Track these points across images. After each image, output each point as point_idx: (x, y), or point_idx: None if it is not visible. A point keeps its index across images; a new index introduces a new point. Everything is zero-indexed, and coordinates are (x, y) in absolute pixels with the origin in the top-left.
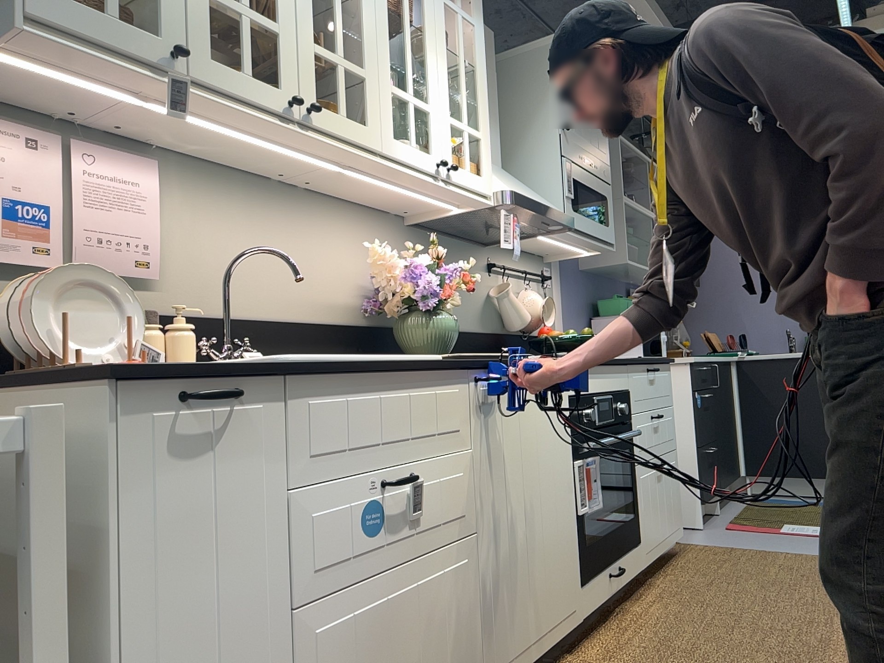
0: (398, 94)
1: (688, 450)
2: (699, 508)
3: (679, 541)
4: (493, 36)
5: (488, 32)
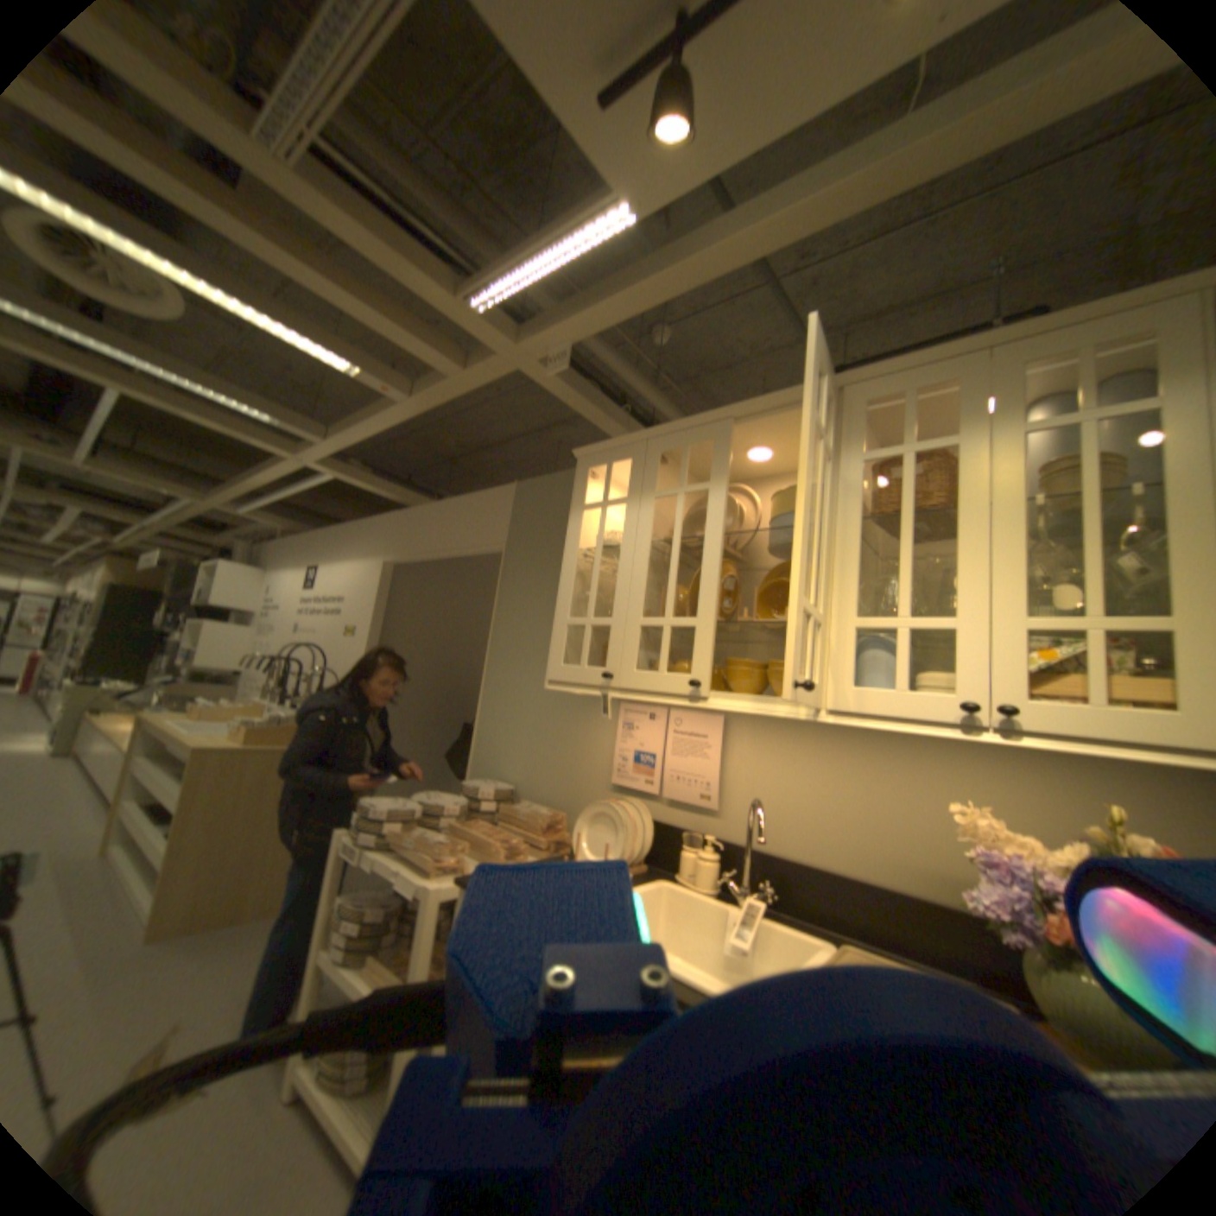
0: (872, 624)
1: None
2: None
3: None
4: None
5: None
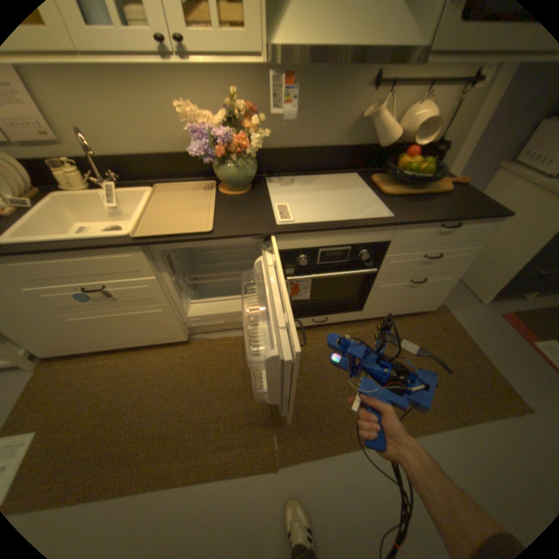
0: None
1: (516, 263)
2: (493, 296)
3: (448, 305)
4: None
5: None
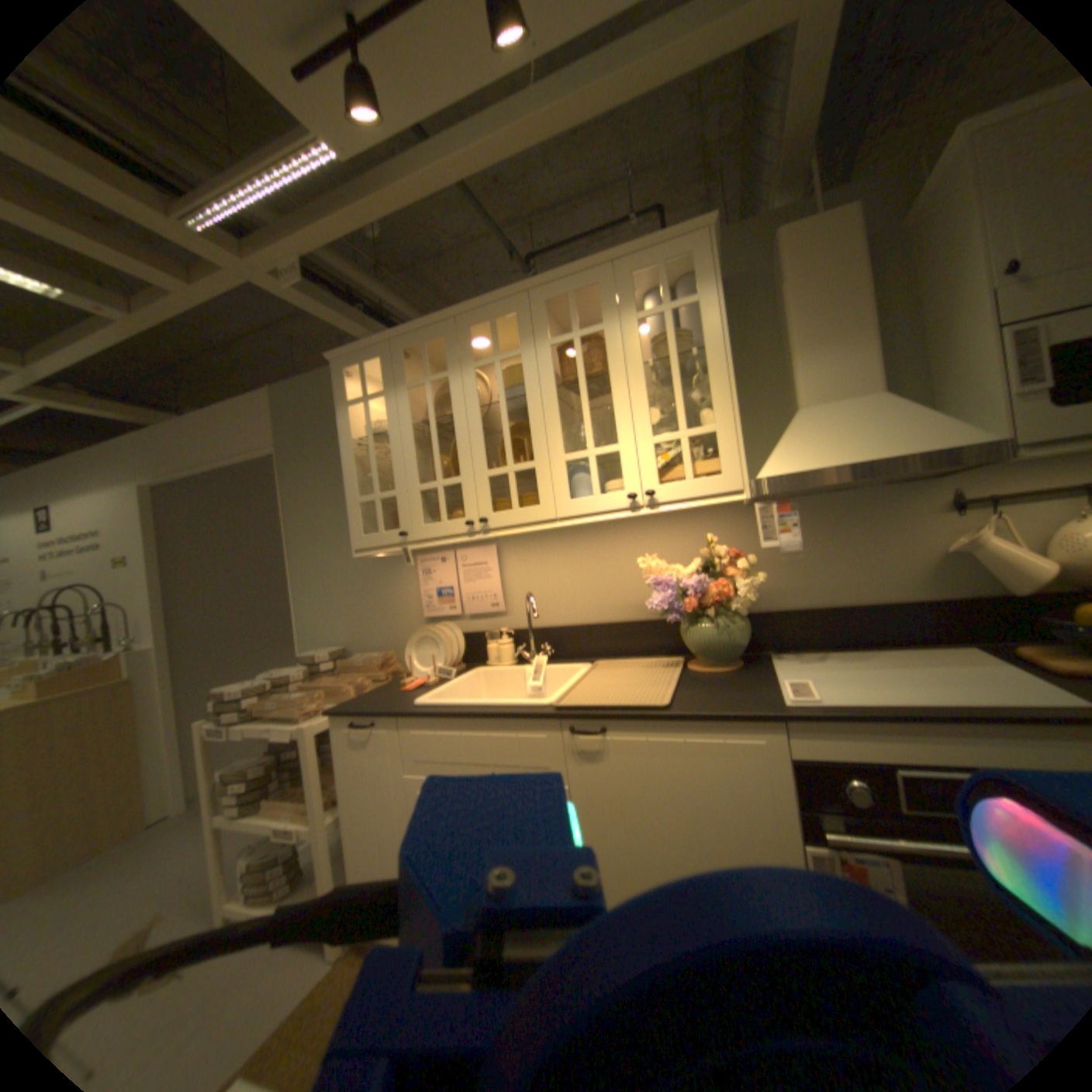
0: (572, 458)
1: None
2: None
3: None
4: (851, 208)
5: (836, 212)
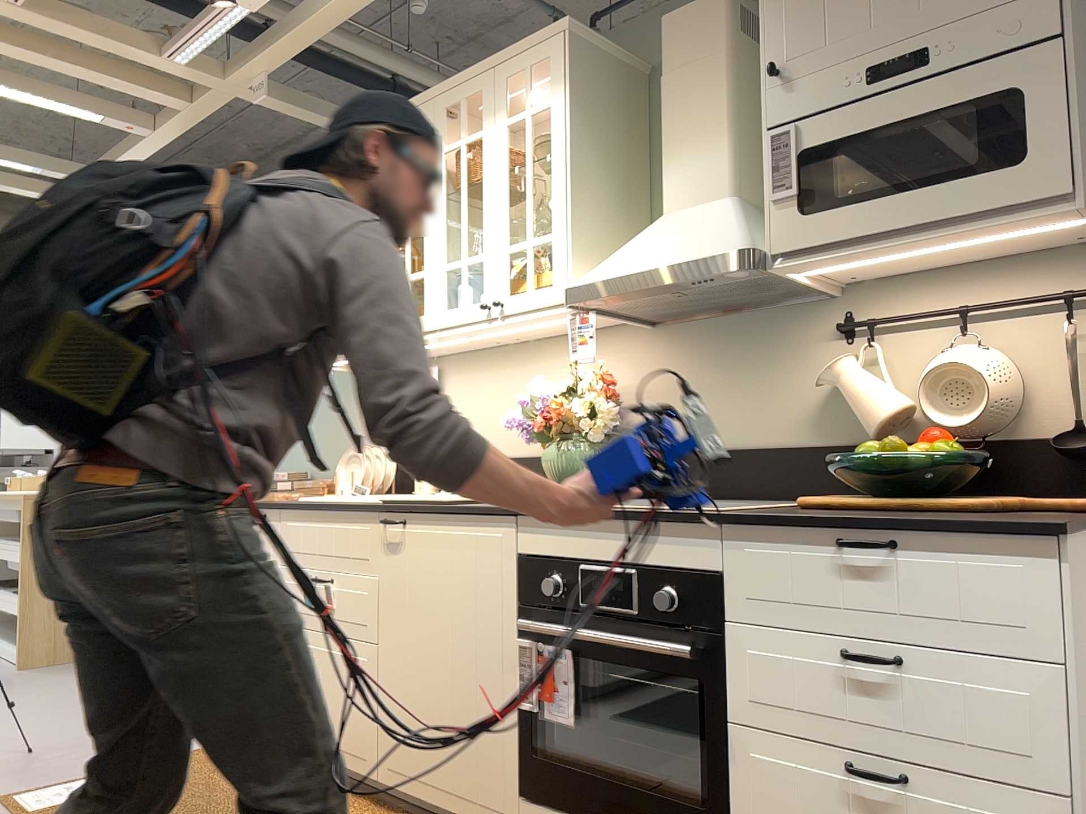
0: (449, 267)
1: None
2: None
3: None
4: None
5: (704, 3)
